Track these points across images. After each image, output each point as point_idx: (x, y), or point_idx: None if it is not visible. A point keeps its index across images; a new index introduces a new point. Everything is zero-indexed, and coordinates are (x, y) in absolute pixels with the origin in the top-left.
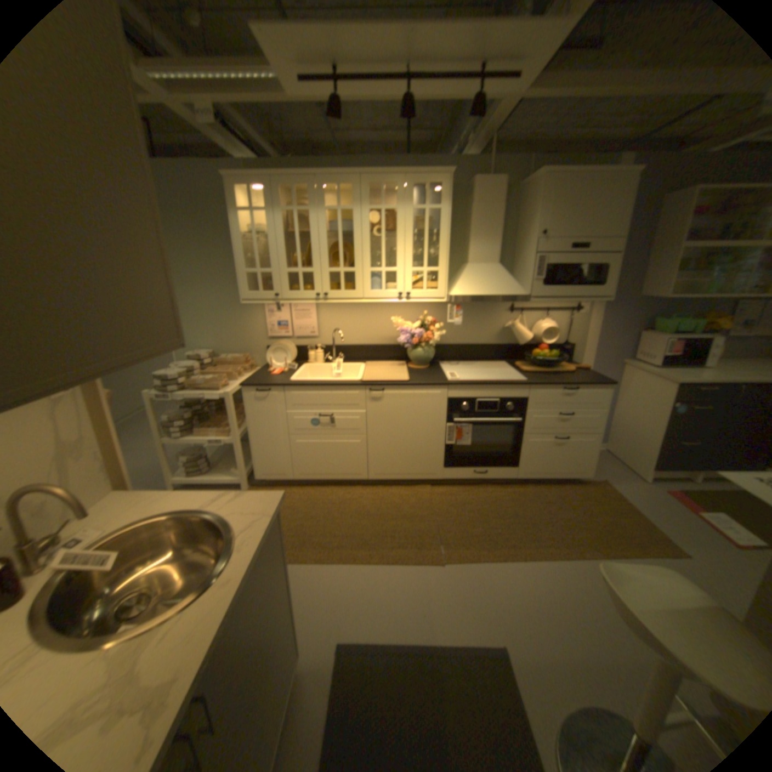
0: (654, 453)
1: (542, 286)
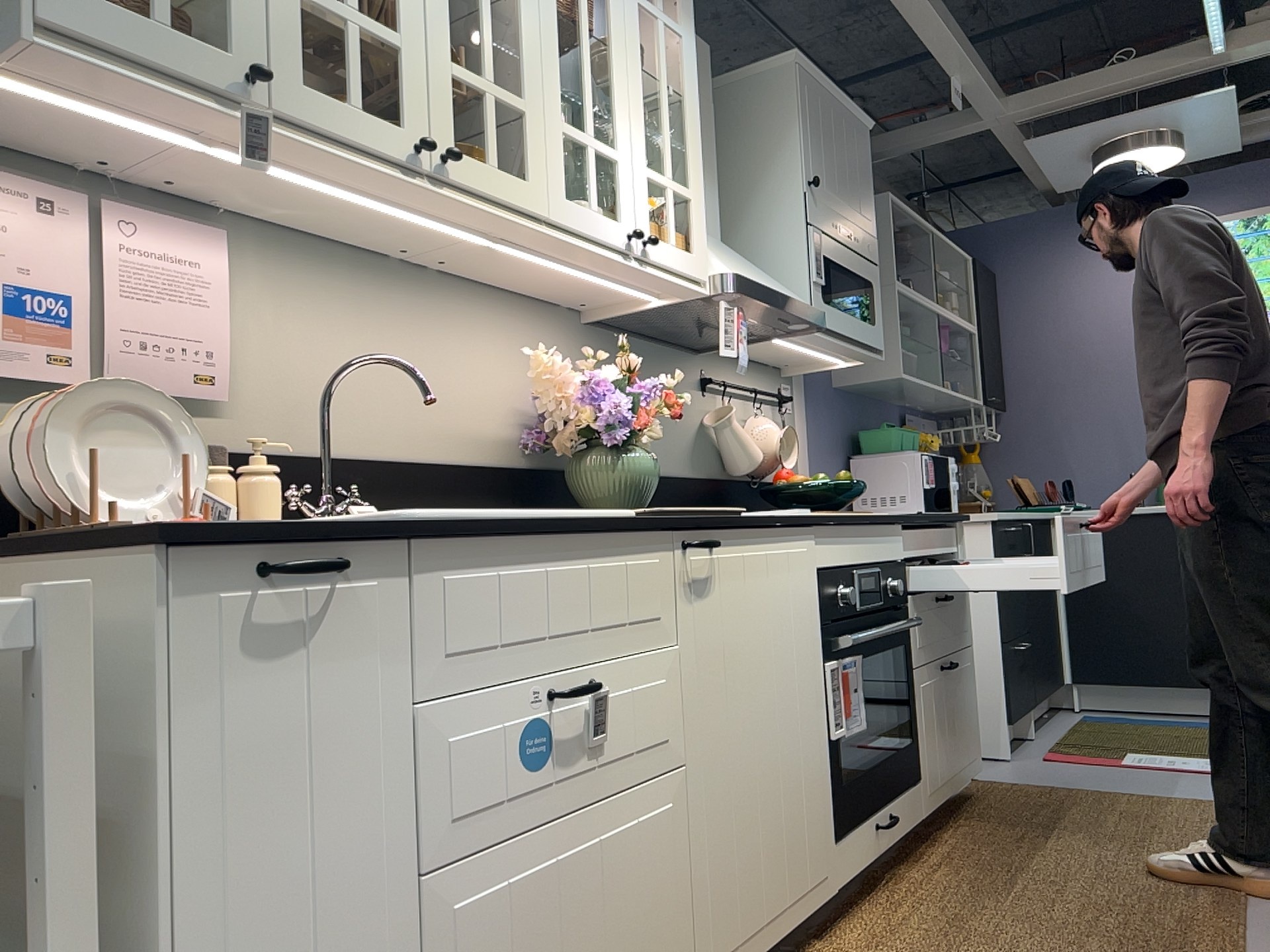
0: (991, 687)
1: (823, 302)
